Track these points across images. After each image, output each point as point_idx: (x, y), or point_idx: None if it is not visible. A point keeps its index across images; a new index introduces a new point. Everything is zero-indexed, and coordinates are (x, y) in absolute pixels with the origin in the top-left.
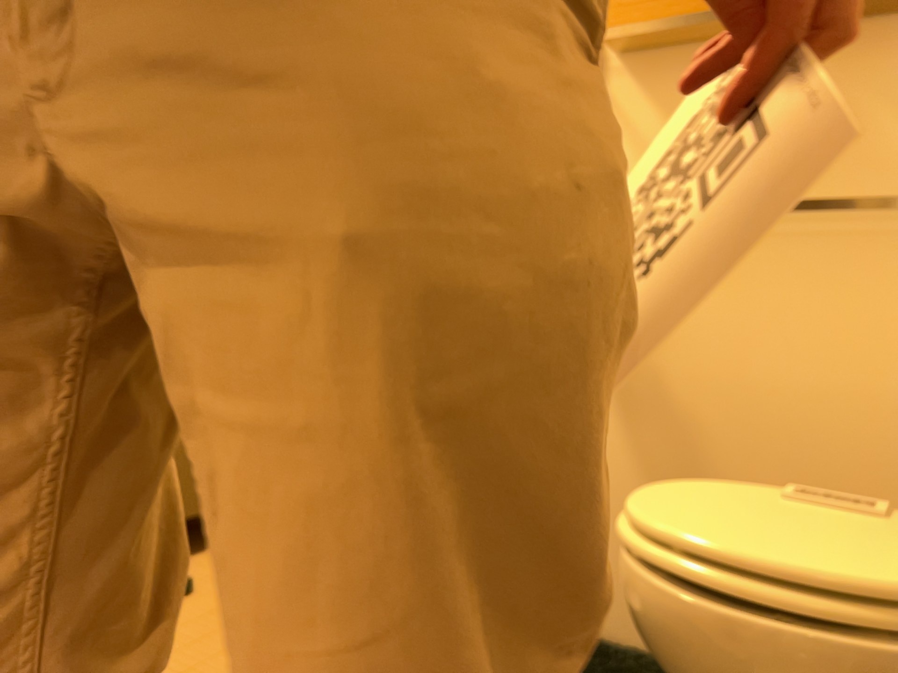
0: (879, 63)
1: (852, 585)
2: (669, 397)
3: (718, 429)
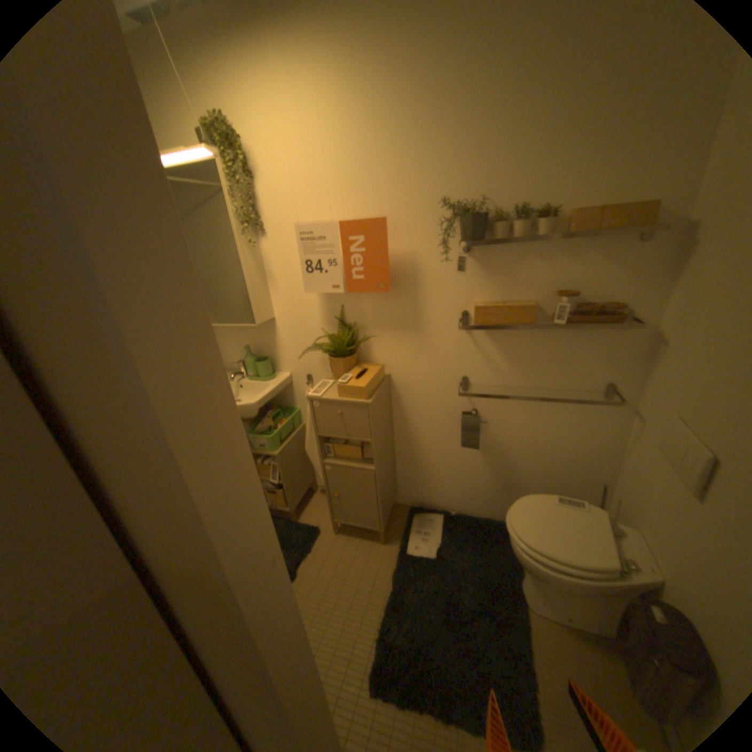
0: (586, 337)
1: (594, 567)
2: (499, 446)
3: (517, 455)
